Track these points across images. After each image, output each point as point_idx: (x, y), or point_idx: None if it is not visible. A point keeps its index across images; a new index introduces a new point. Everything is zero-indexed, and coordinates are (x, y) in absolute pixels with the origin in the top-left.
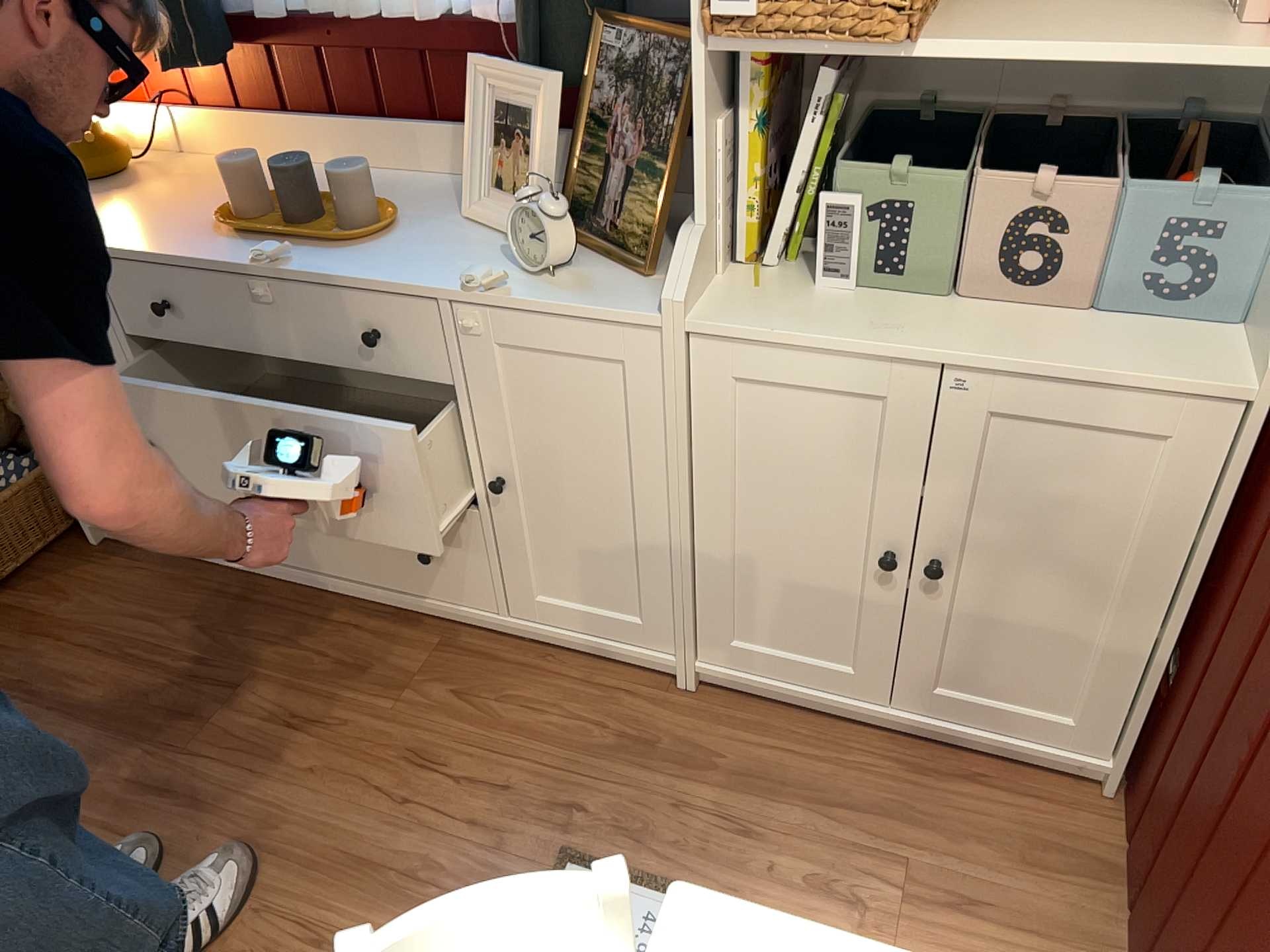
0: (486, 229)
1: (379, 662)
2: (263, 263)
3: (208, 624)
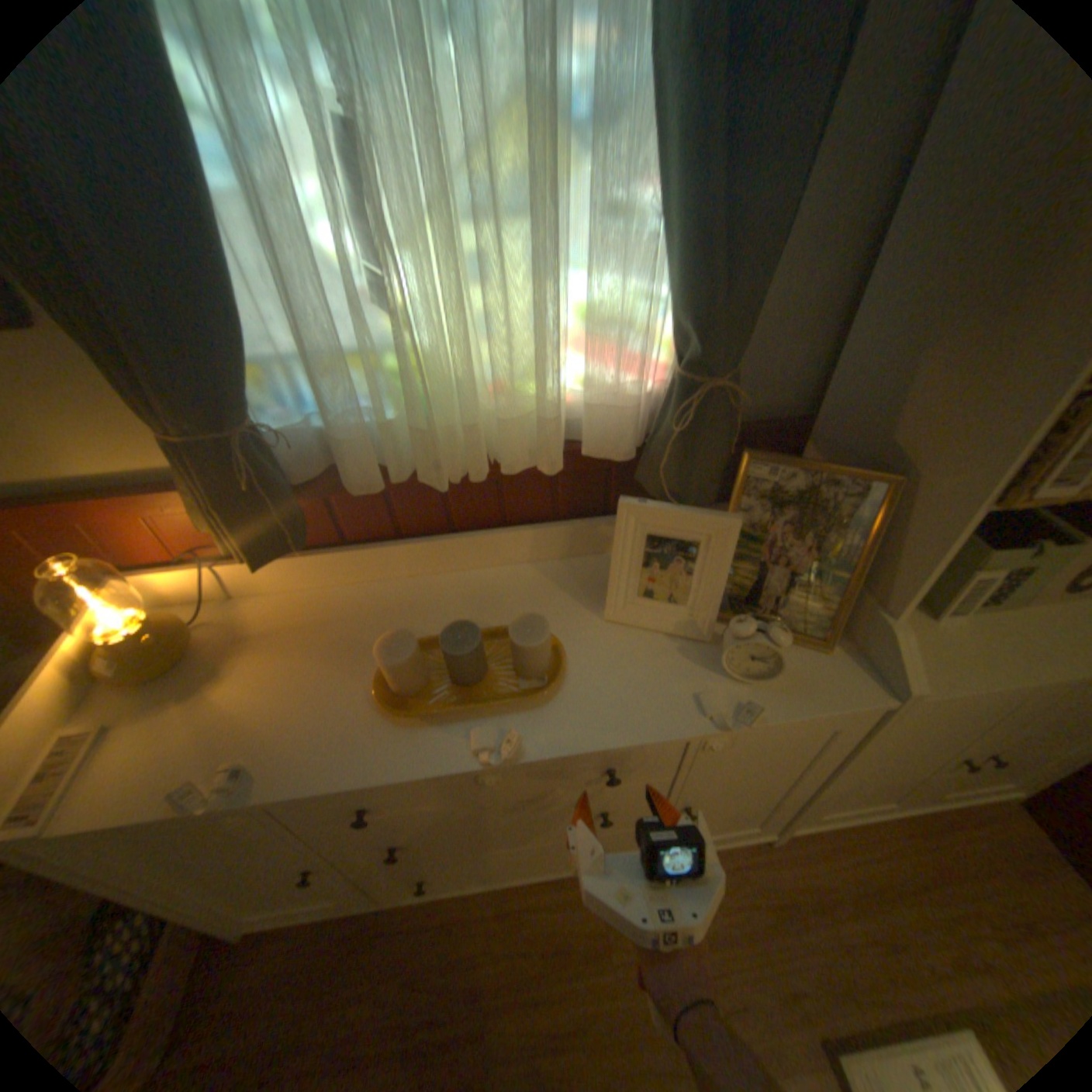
0: (630, 625)
1: (571, 944)
2: (493, 765)
3: (402, 986)
